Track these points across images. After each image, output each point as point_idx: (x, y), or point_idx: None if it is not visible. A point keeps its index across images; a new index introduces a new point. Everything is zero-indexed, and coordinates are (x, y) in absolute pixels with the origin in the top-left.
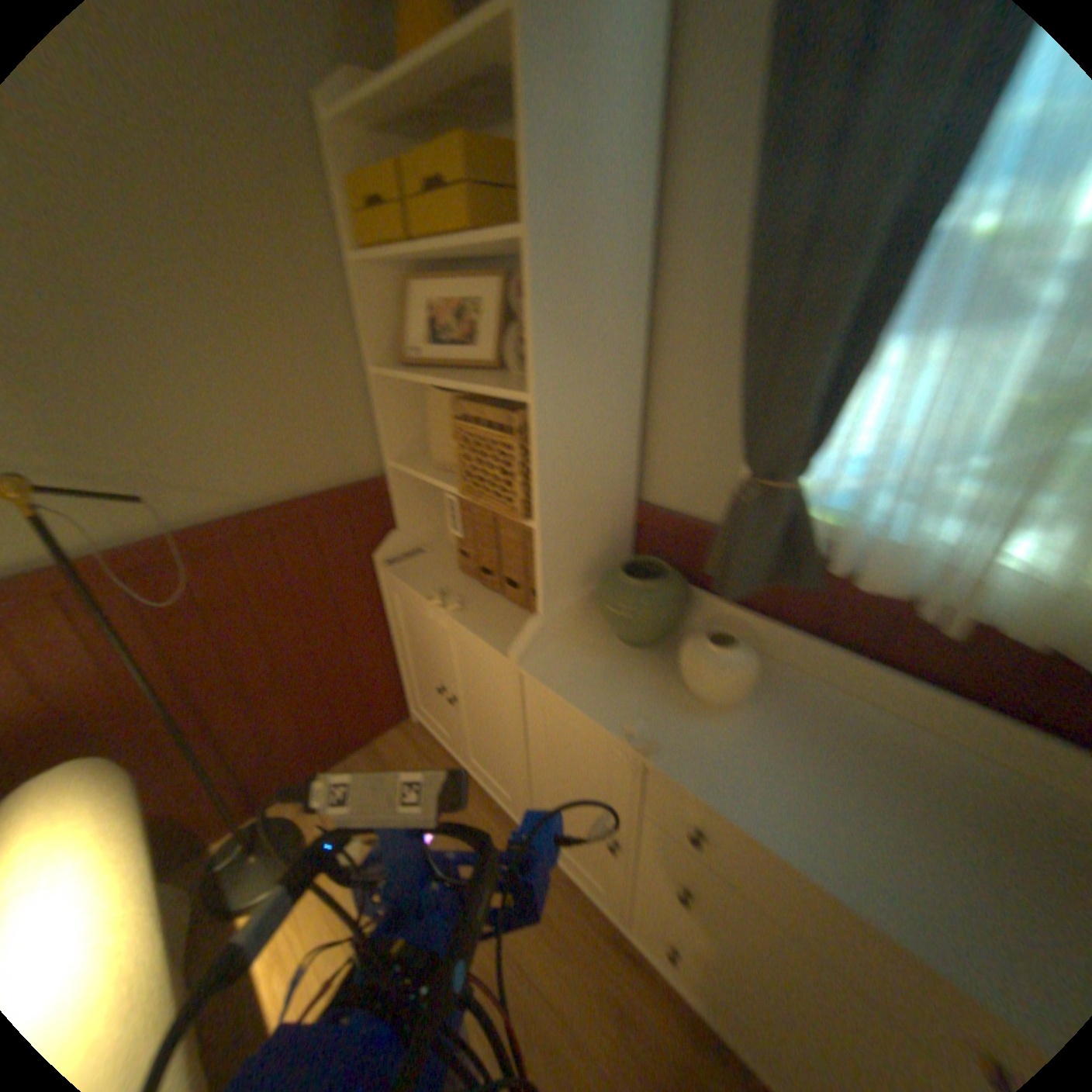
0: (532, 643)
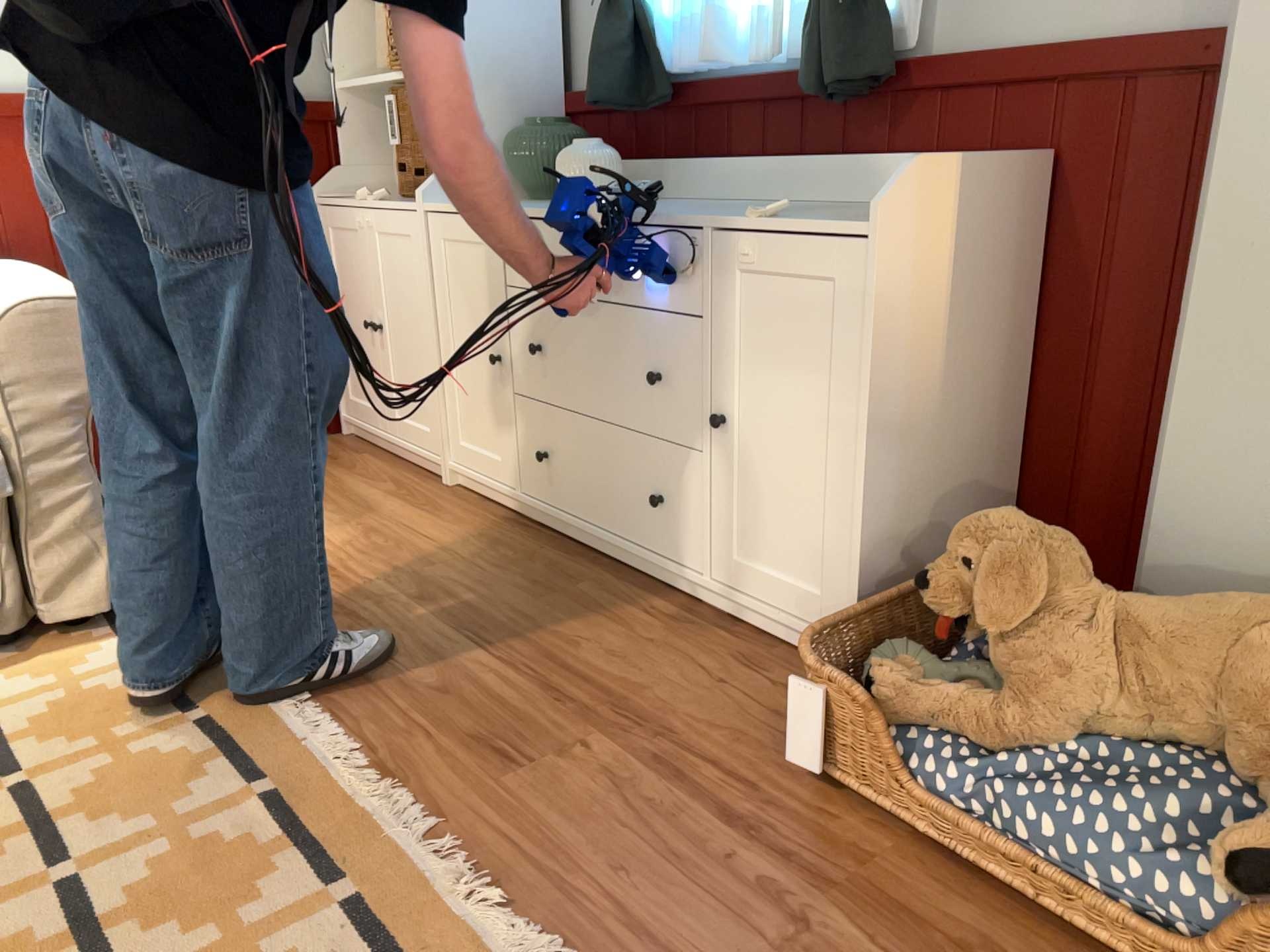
0: (434, 187)
